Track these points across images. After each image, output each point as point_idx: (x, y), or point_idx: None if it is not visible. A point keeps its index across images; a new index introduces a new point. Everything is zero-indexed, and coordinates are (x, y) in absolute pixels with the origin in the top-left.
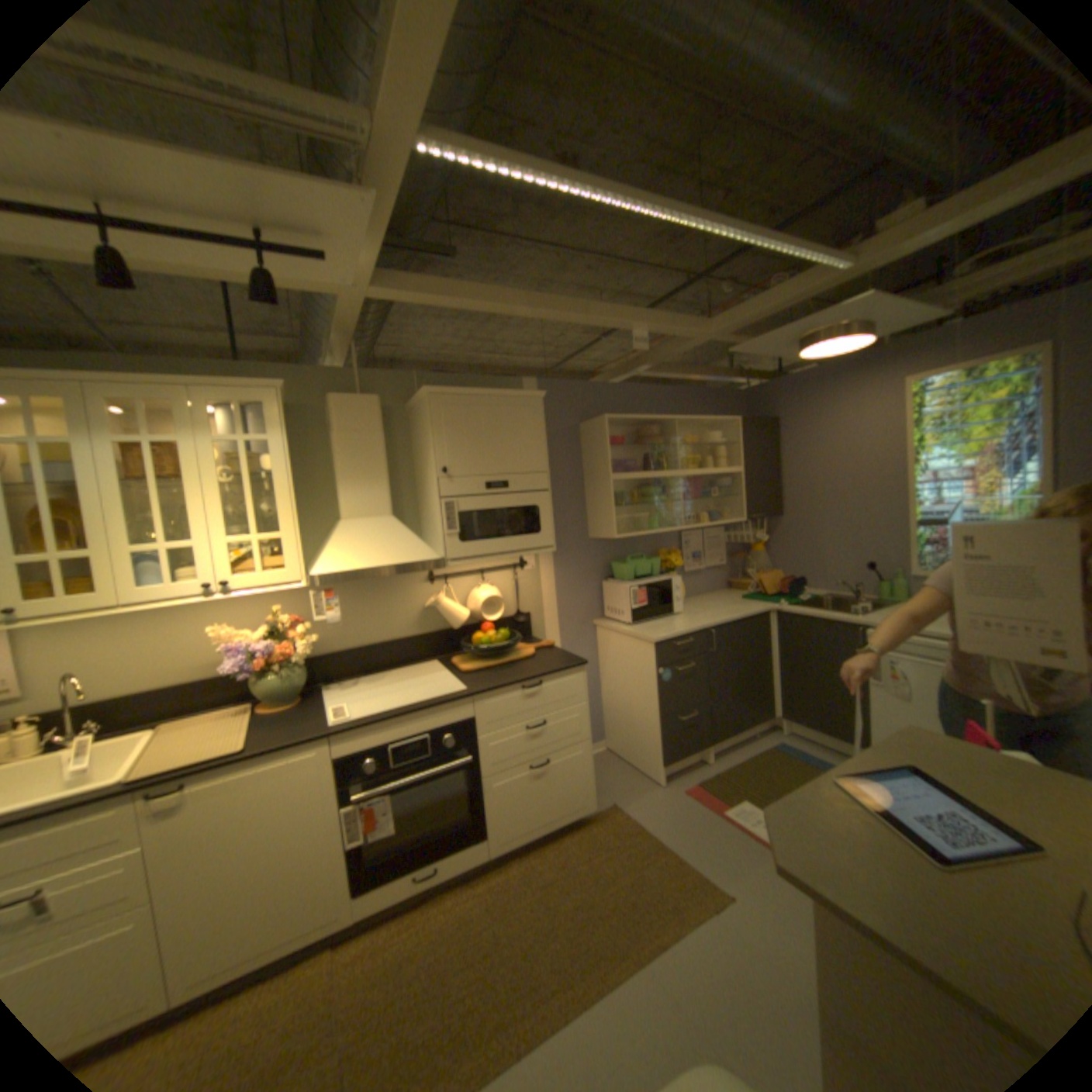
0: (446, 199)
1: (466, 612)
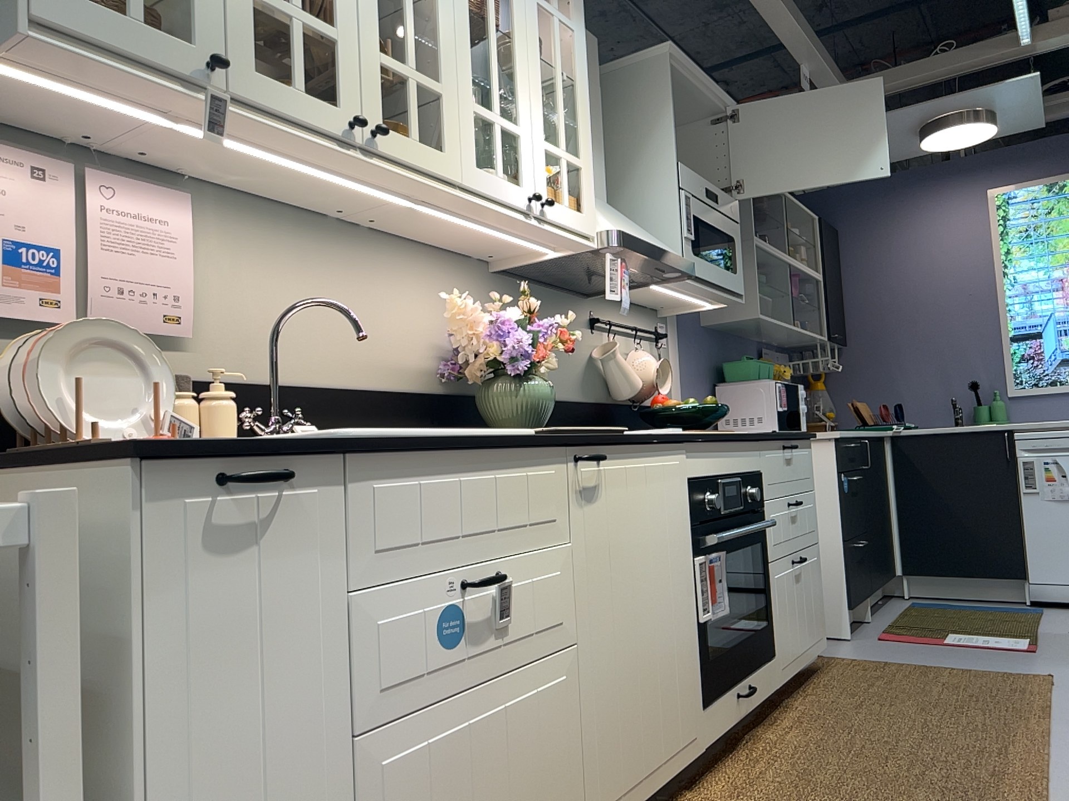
0: None
1: (641, 376)
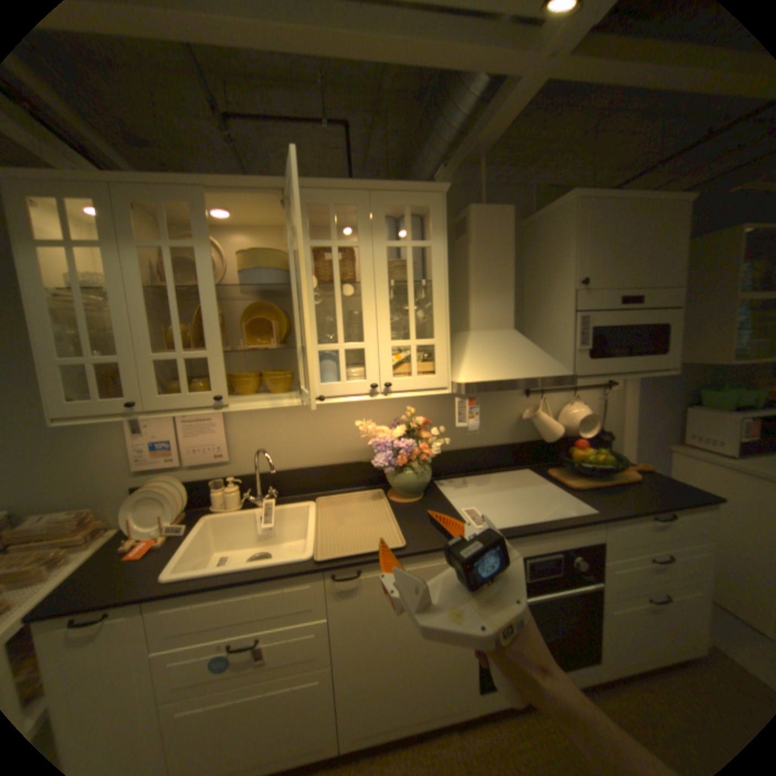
0: None
1: (562, 427)
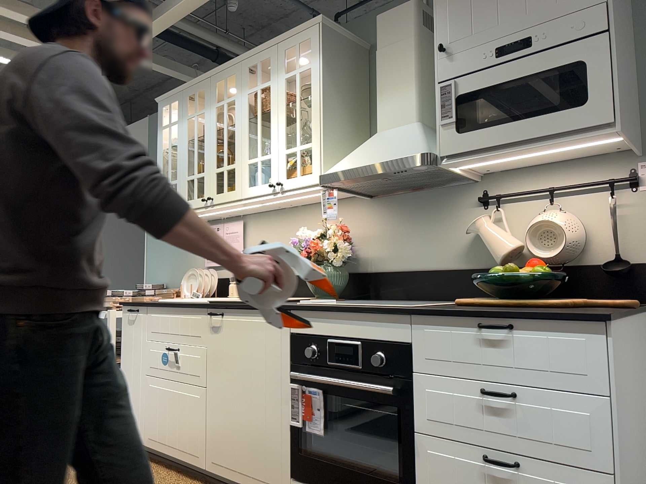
0: None
1: (511, 241)
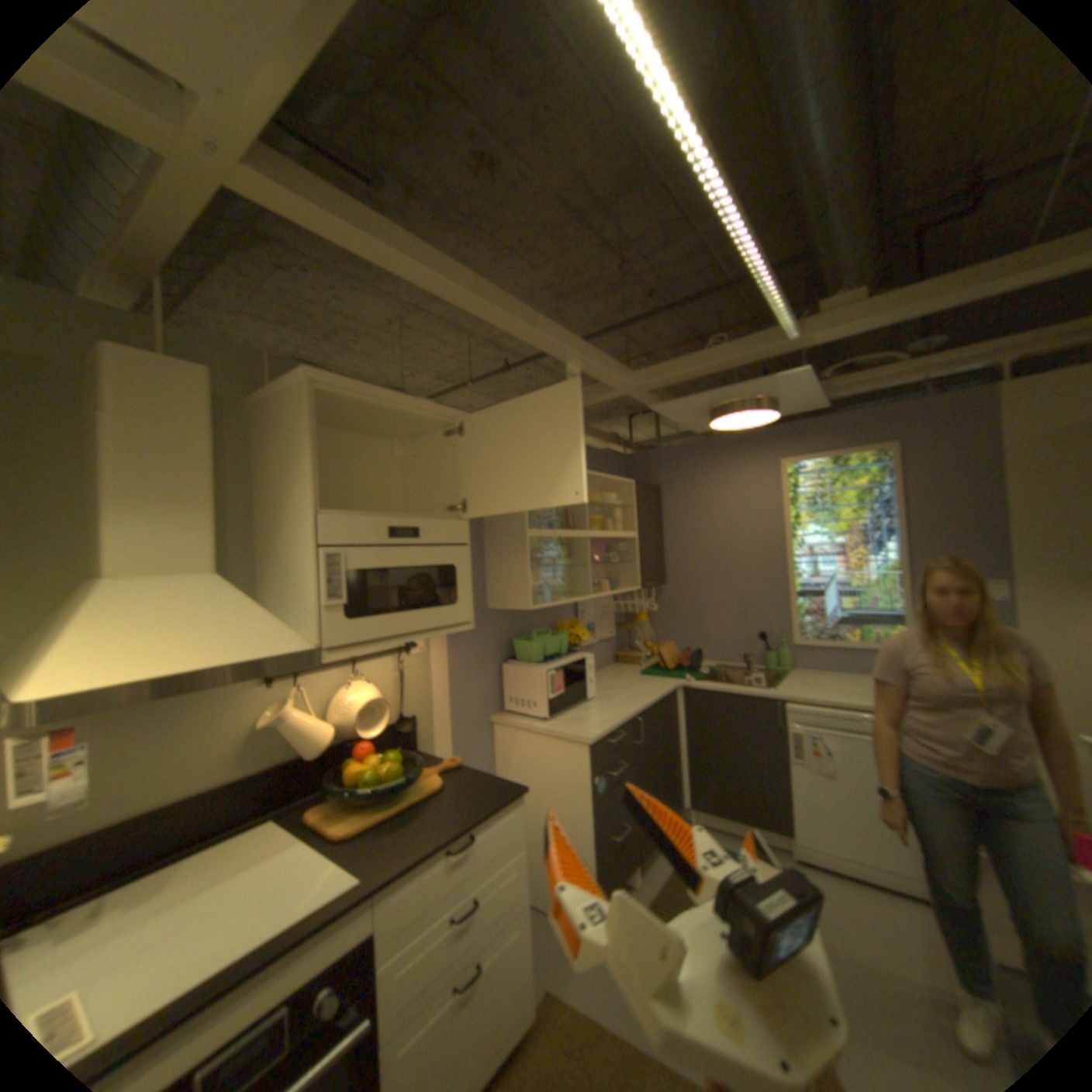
0: (375, 106)
1: (331, 729)
